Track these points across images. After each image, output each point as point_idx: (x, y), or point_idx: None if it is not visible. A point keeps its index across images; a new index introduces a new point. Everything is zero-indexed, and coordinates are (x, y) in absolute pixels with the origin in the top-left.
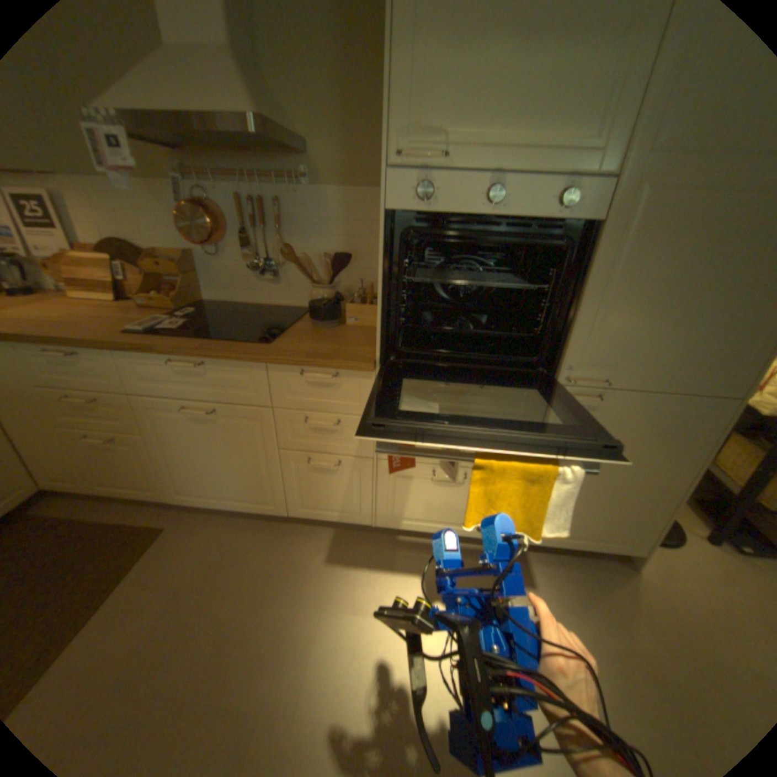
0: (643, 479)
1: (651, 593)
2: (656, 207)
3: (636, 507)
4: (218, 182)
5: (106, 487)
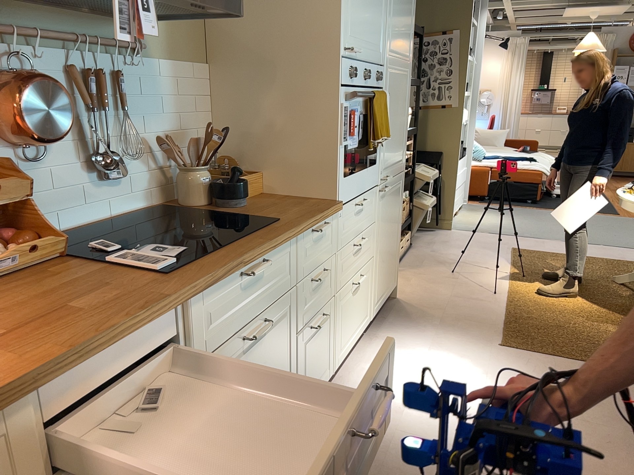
0: (394, 232)
1: (408, 300)
2: (389, 83)
3: (393, 252)
4: (46, 50)
5: None
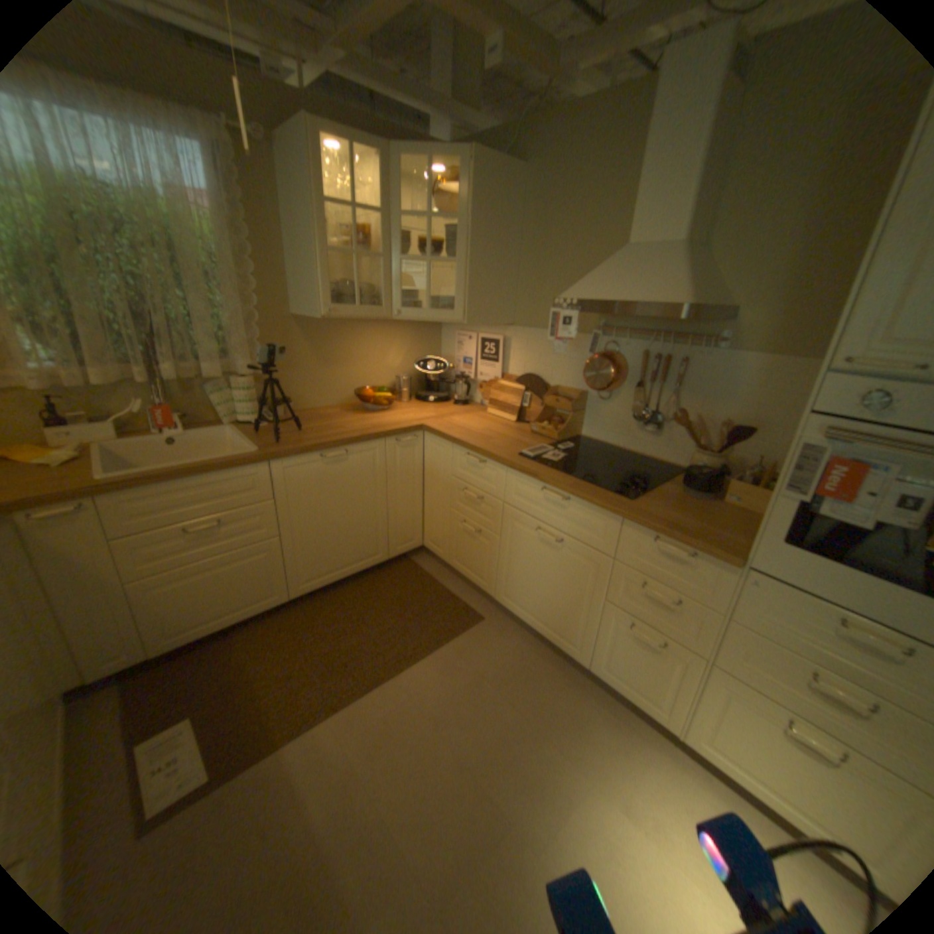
0: None
1: None
2: None
3: None
4: (633, 338)
5: (459, 563)
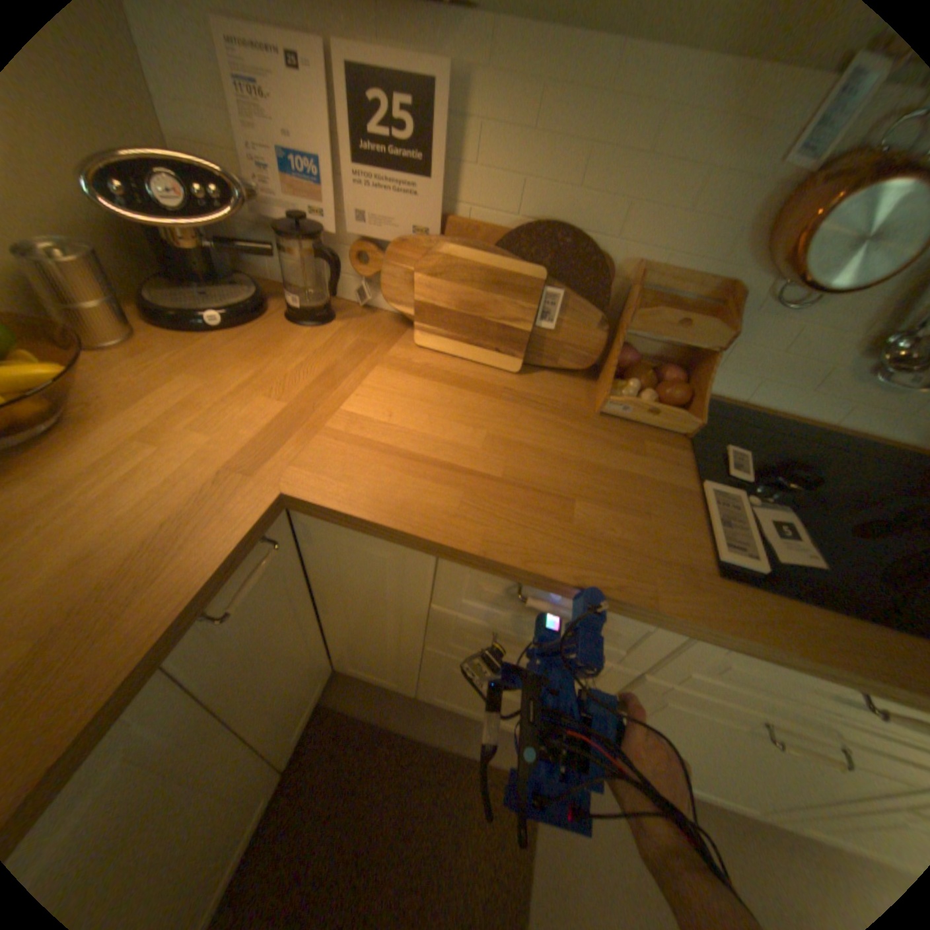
0: None
1: None
2: None
3: None
4: None
5: (453, 703)
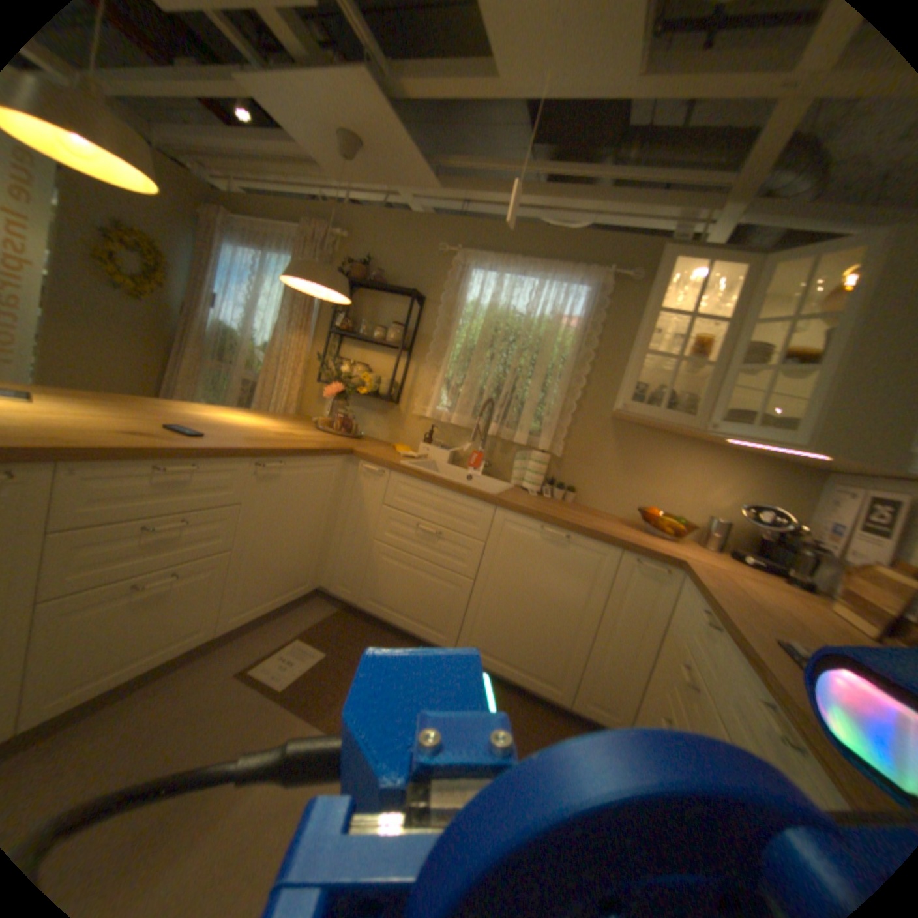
0: None
1: None
2: None
3: None
4: None
5: None
